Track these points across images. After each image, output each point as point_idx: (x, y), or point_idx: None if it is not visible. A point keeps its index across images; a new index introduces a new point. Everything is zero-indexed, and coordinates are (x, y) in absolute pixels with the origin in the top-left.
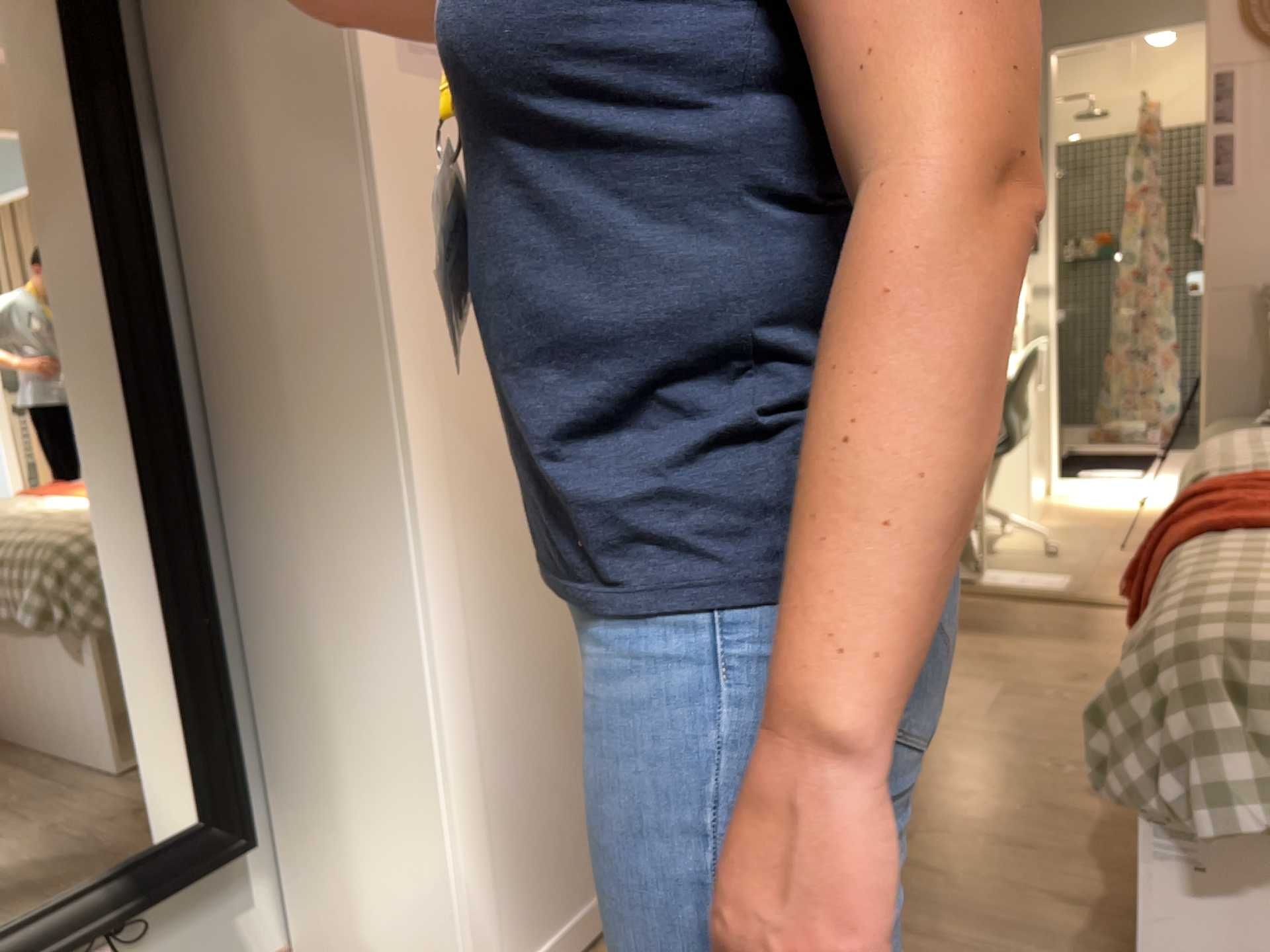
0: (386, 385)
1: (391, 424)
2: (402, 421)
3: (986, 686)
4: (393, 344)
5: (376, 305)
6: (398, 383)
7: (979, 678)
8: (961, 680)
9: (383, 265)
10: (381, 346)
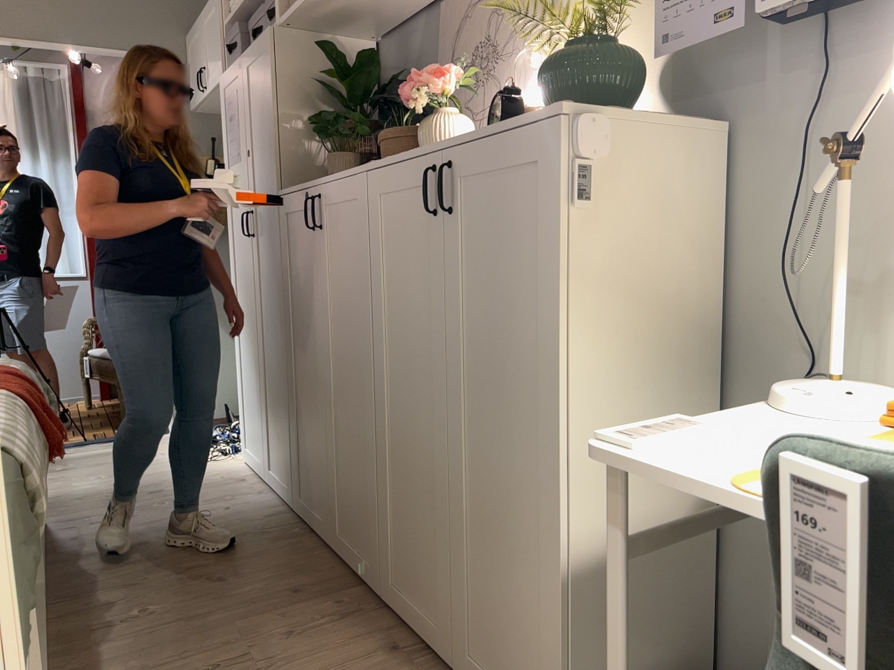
0: (229, 256)
1: (229, 266)
2: (231, 266)
3: (267, 663)
4: (229, 245)
5: (227, 234)
6: (230, 255)
7: (283, 668)
8: (296, 657)
9: (228, 223)
10: (228, 245)
